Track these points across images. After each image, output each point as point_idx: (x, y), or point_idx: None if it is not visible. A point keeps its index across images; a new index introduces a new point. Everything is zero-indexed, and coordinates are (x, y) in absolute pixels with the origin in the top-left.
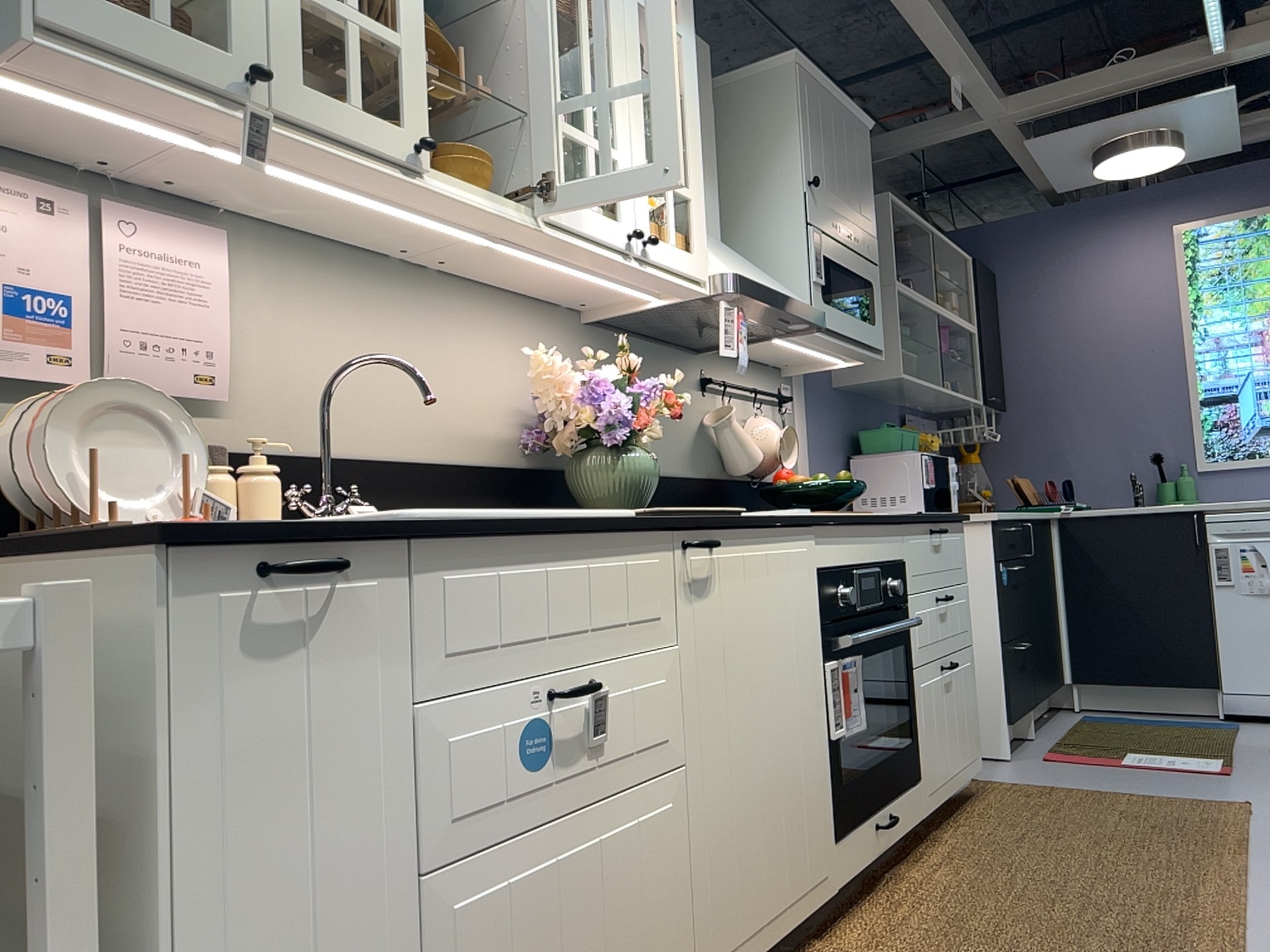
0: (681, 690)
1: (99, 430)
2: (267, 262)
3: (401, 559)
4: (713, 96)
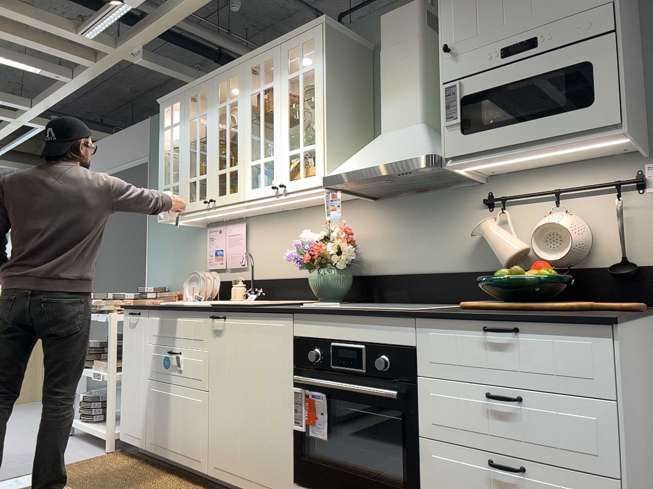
0: (208, 365)
1: (195, 281)
2: (257, 226)
3: (148, 313)
4: (421, 29)
